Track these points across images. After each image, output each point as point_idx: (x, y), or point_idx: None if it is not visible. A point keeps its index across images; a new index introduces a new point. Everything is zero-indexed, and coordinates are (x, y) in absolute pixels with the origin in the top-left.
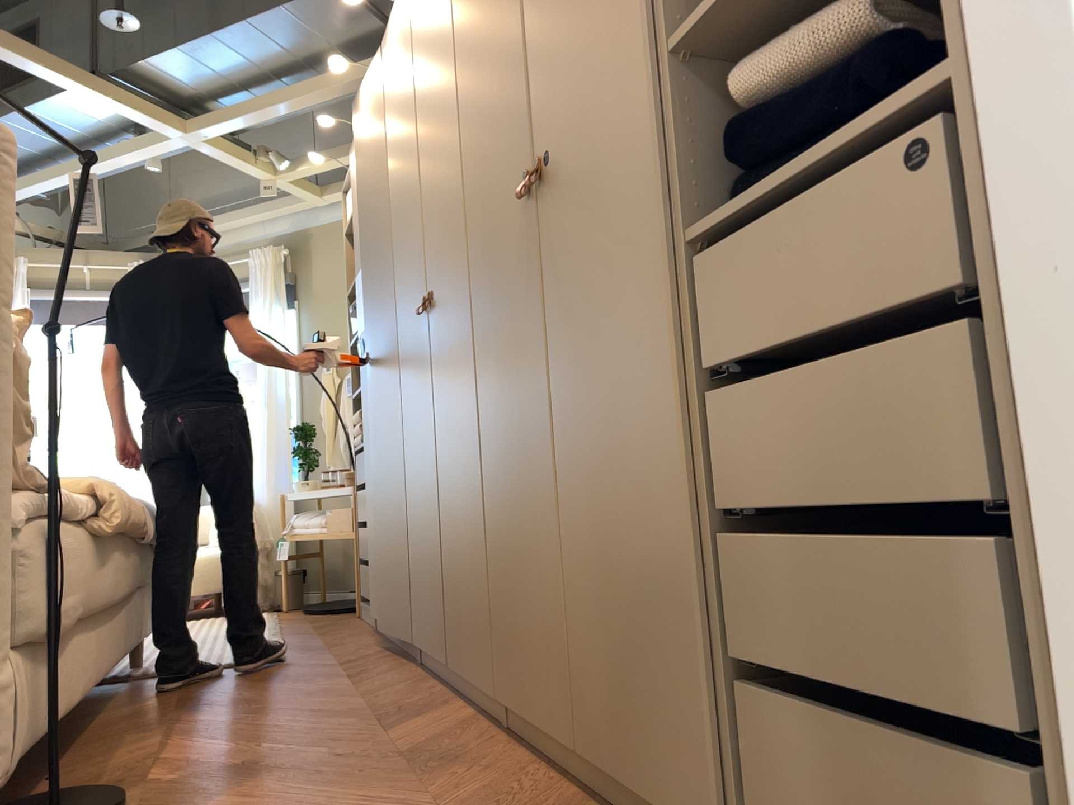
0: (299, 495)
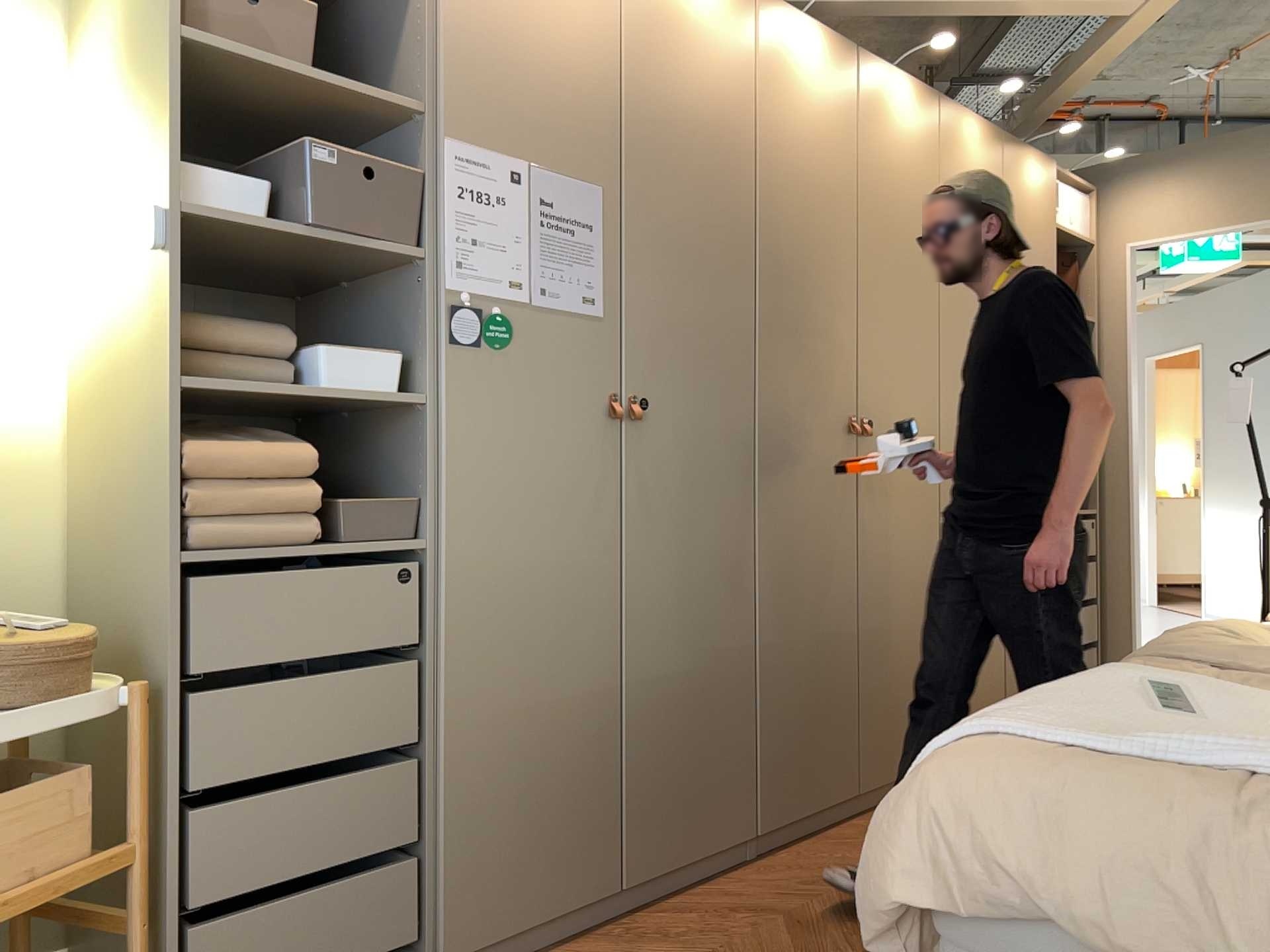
0: None
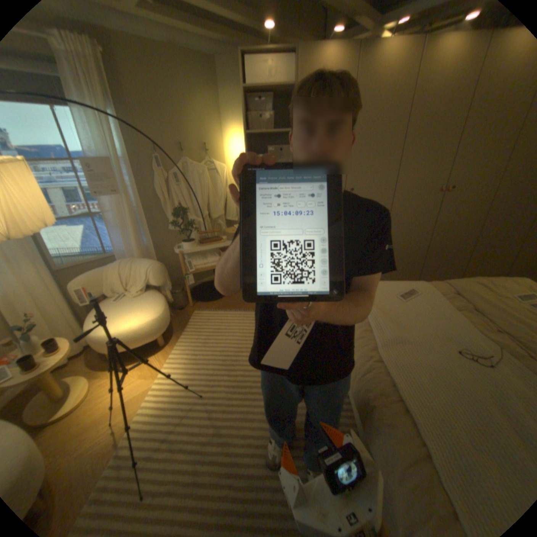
0: (190, 251)
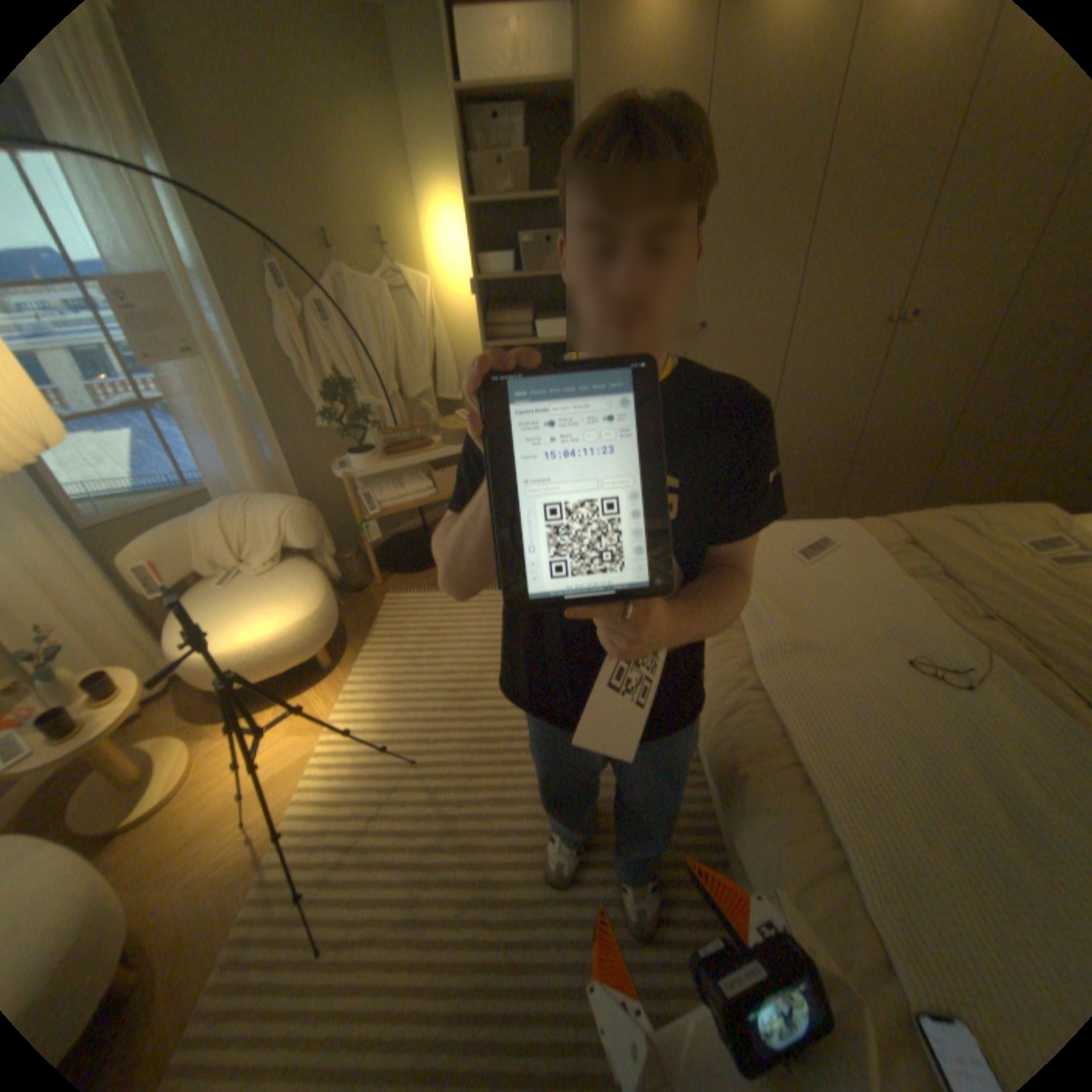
0: (367, 473)
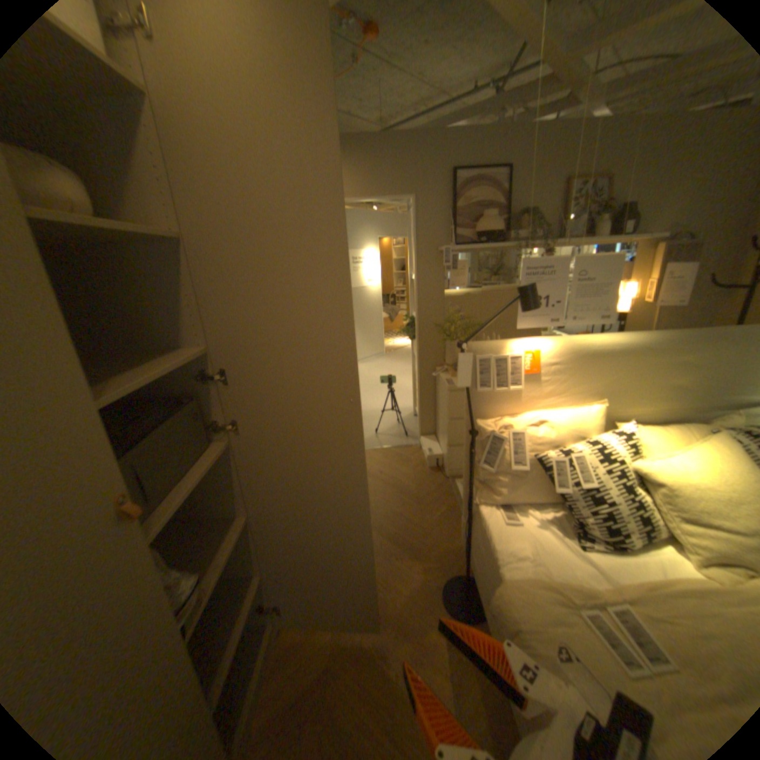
0: None
